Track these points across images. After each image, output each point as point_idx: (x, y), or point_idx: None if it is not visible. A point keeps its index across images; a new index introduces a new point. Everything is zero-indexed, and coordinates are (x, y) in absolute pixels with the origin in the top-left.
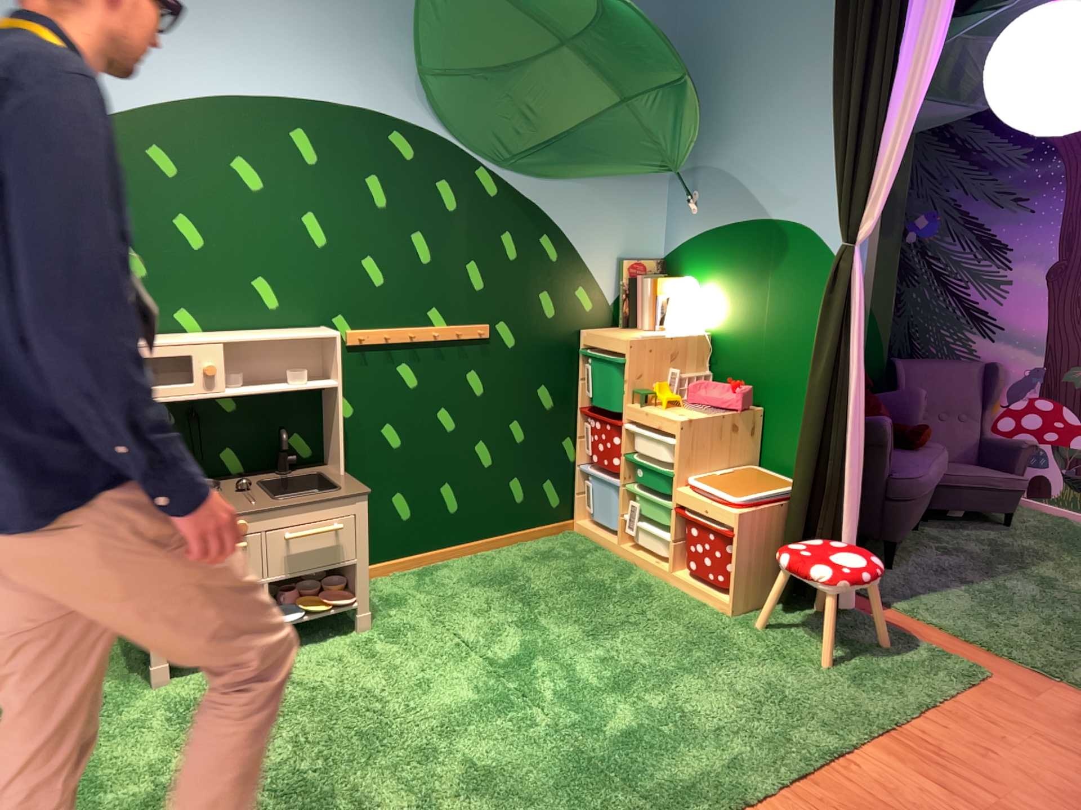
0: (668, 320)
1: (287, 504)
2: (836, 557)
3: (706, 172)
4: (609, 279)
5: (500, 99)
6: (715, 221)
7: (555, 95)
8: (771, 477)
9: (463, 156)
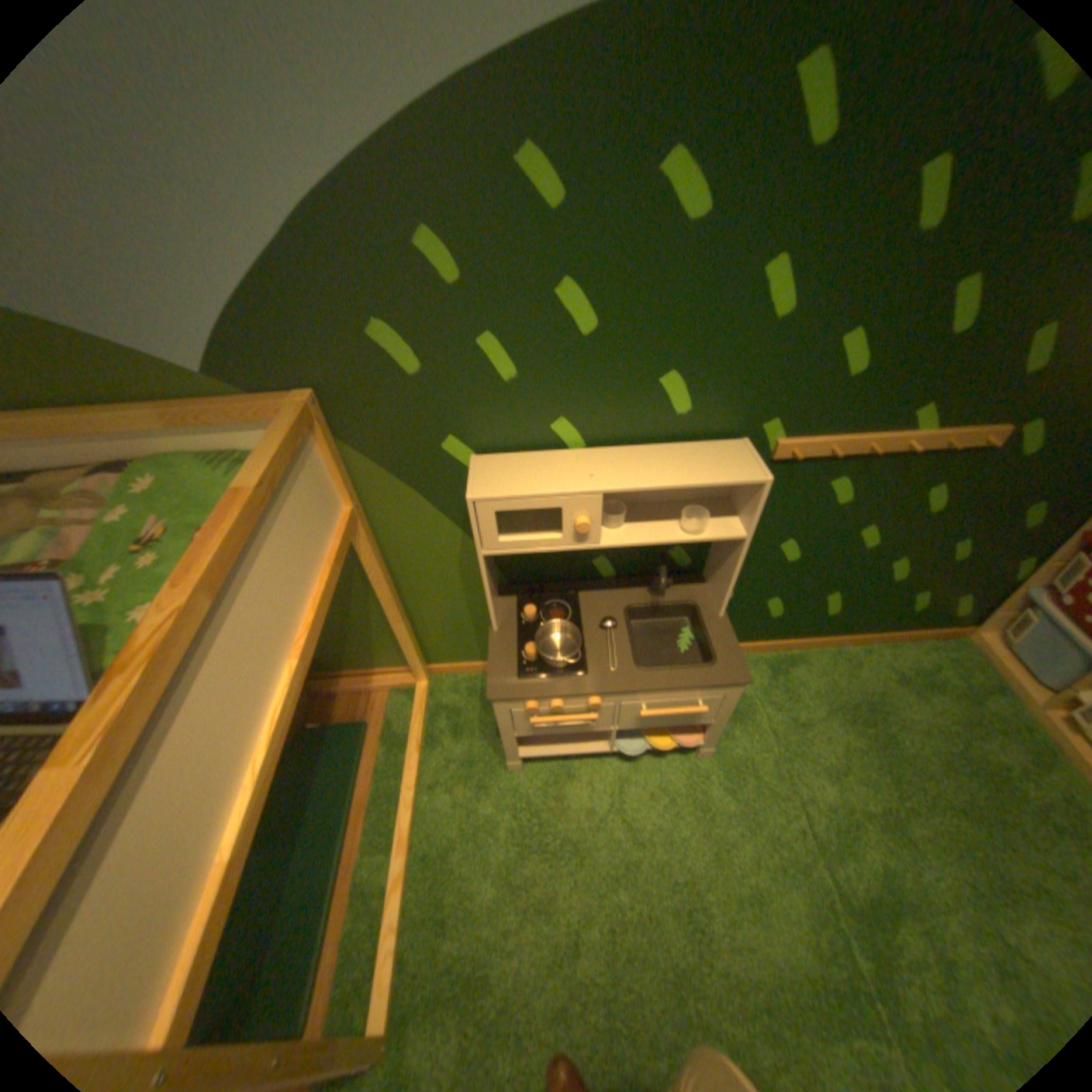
0: None
1: (650, 684)
2: None
3: None
4: None
5: None
6: None
7: None
8: None
9: None
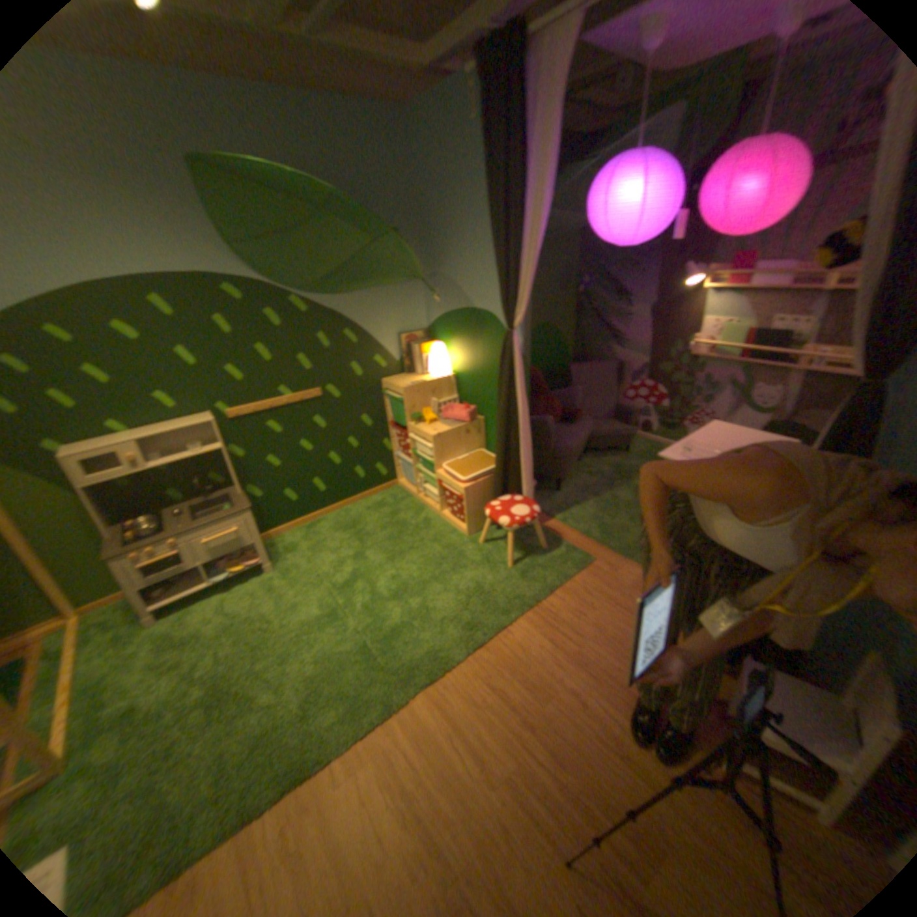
0: (430, 369)
1: (199, 524)
2: (515, 509)
3: (440, 277)
4: (395, 348)
5: (291, 251)
6: (448, 309)
7: (328, 243)
8: (488, 458)
9: (278, 292)
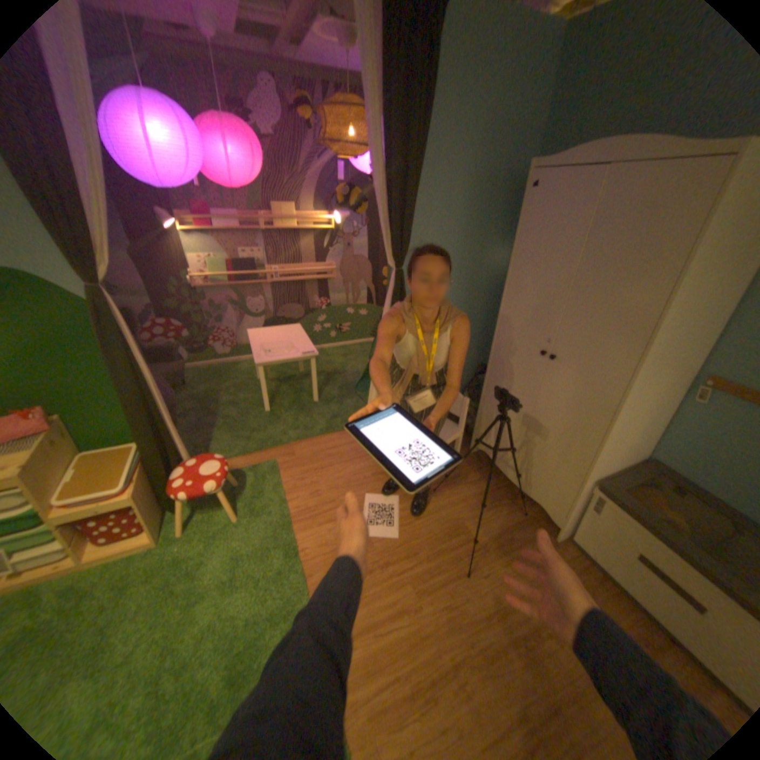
0: None
1: None
2: (200, 471)
3: None
4: None
5: None
6: None
7: None
8: (106, 455)
9: None
